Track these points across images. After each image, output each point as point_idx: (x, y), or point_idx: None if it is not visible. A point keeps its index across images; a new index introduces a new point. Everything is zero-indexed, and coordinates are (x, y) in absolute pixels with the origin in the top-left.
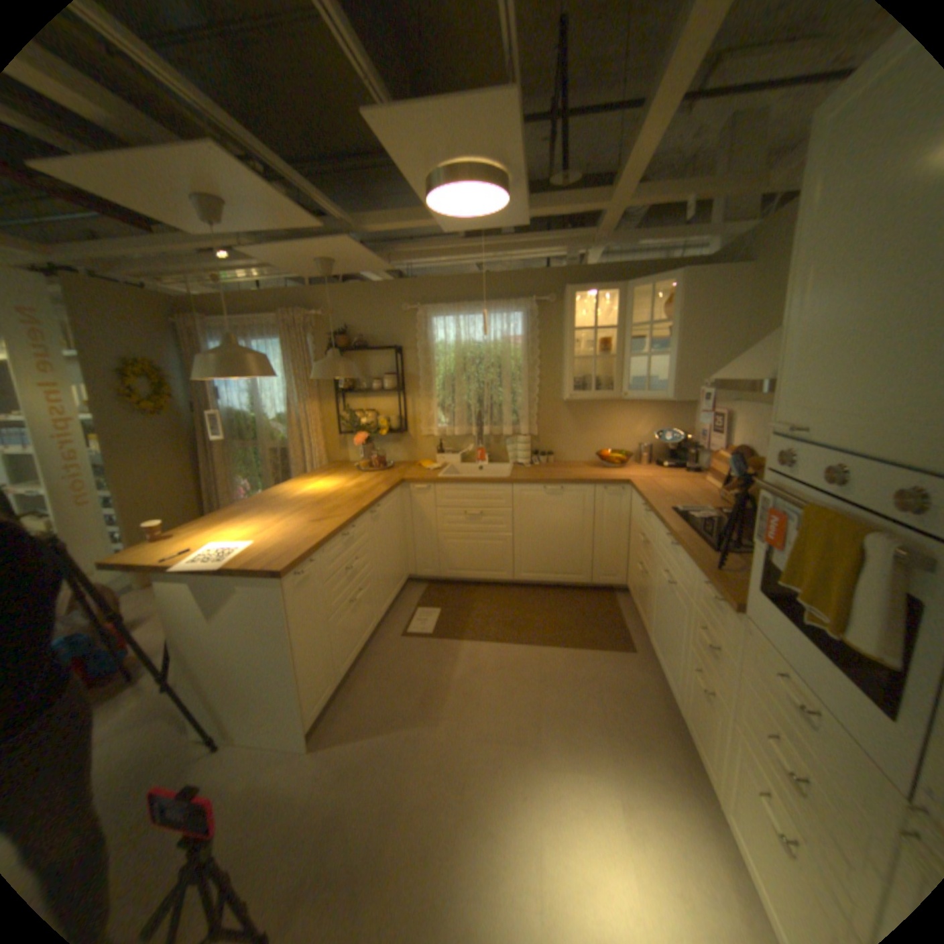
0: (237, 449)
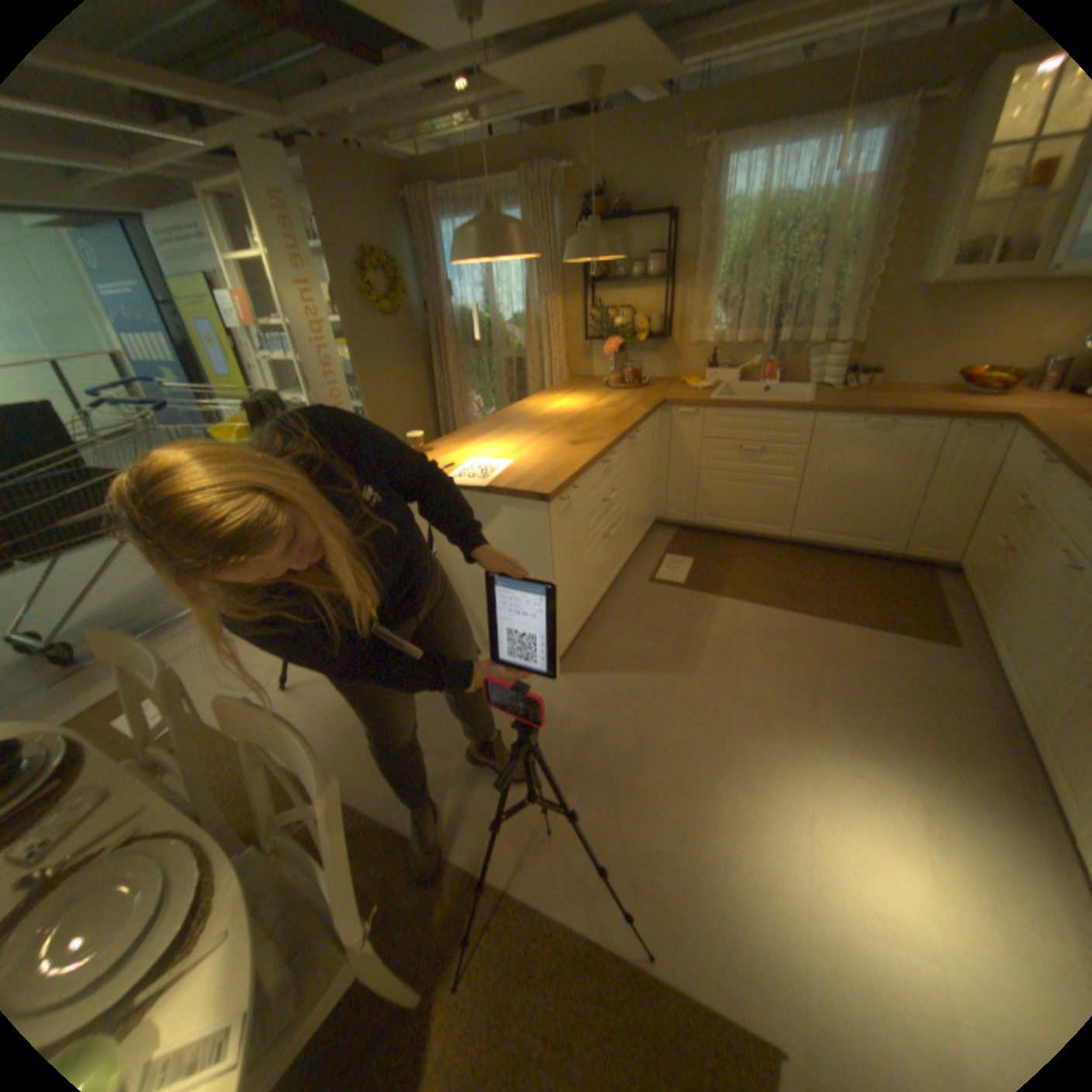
0: (469, 358)
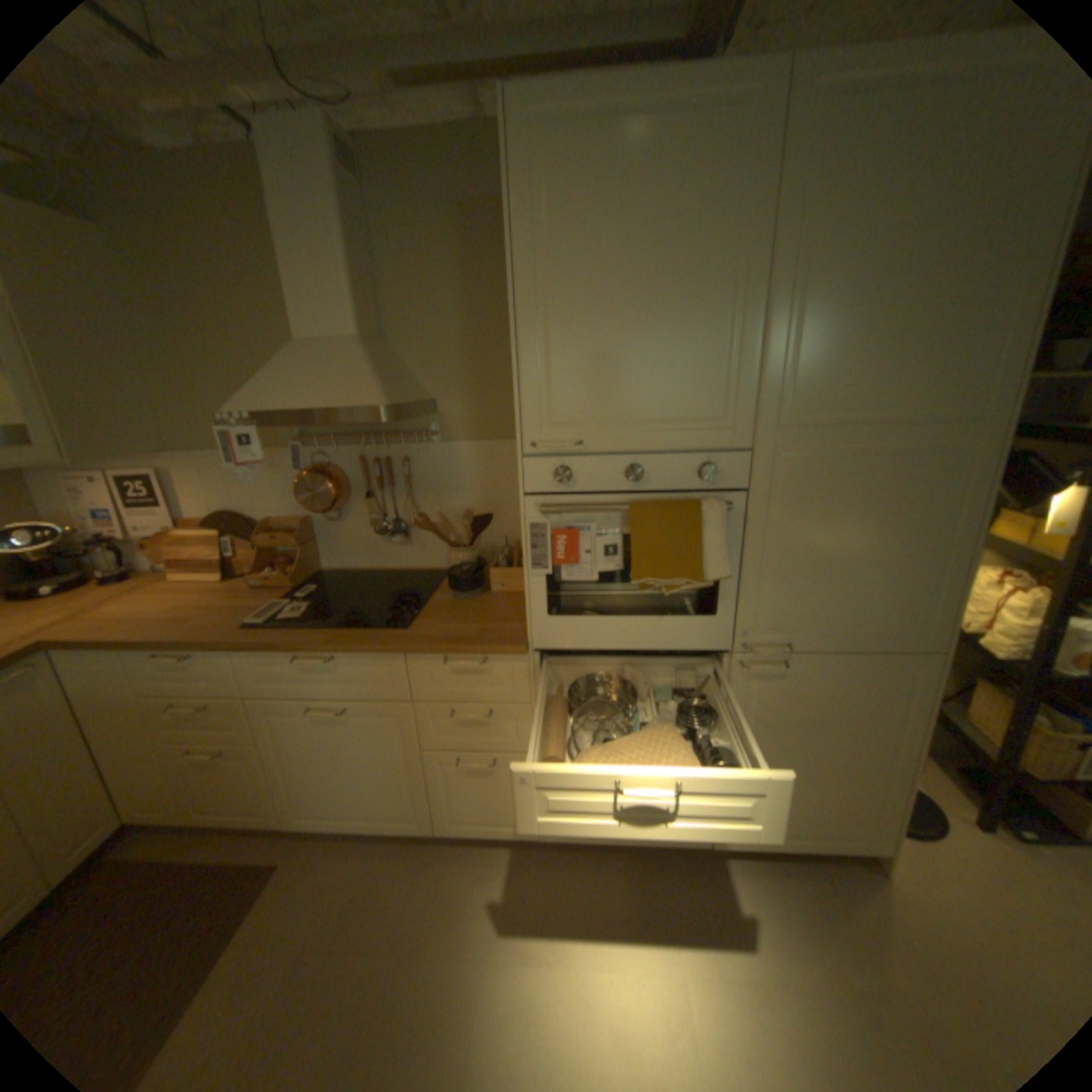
0: None
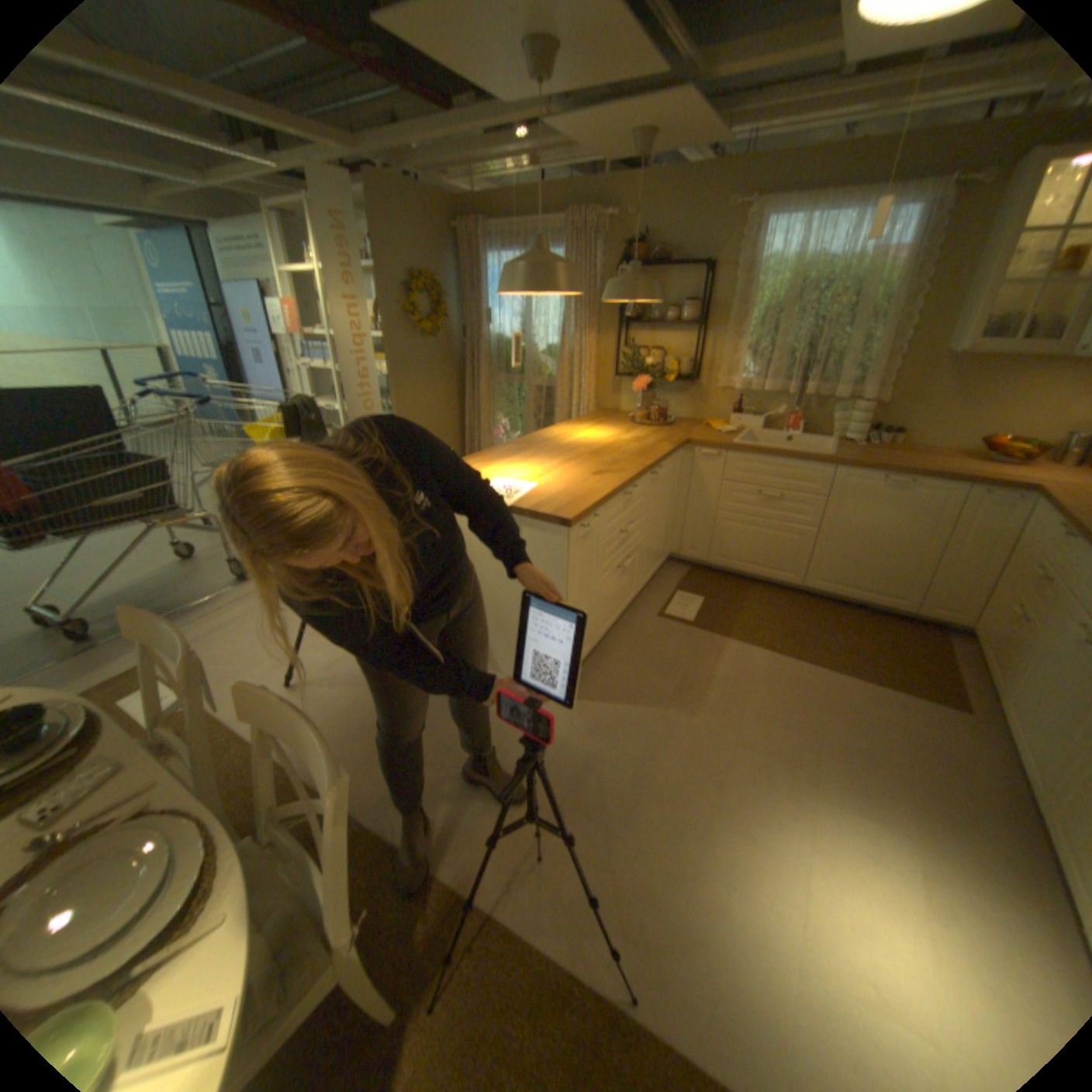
0: (500, 383)
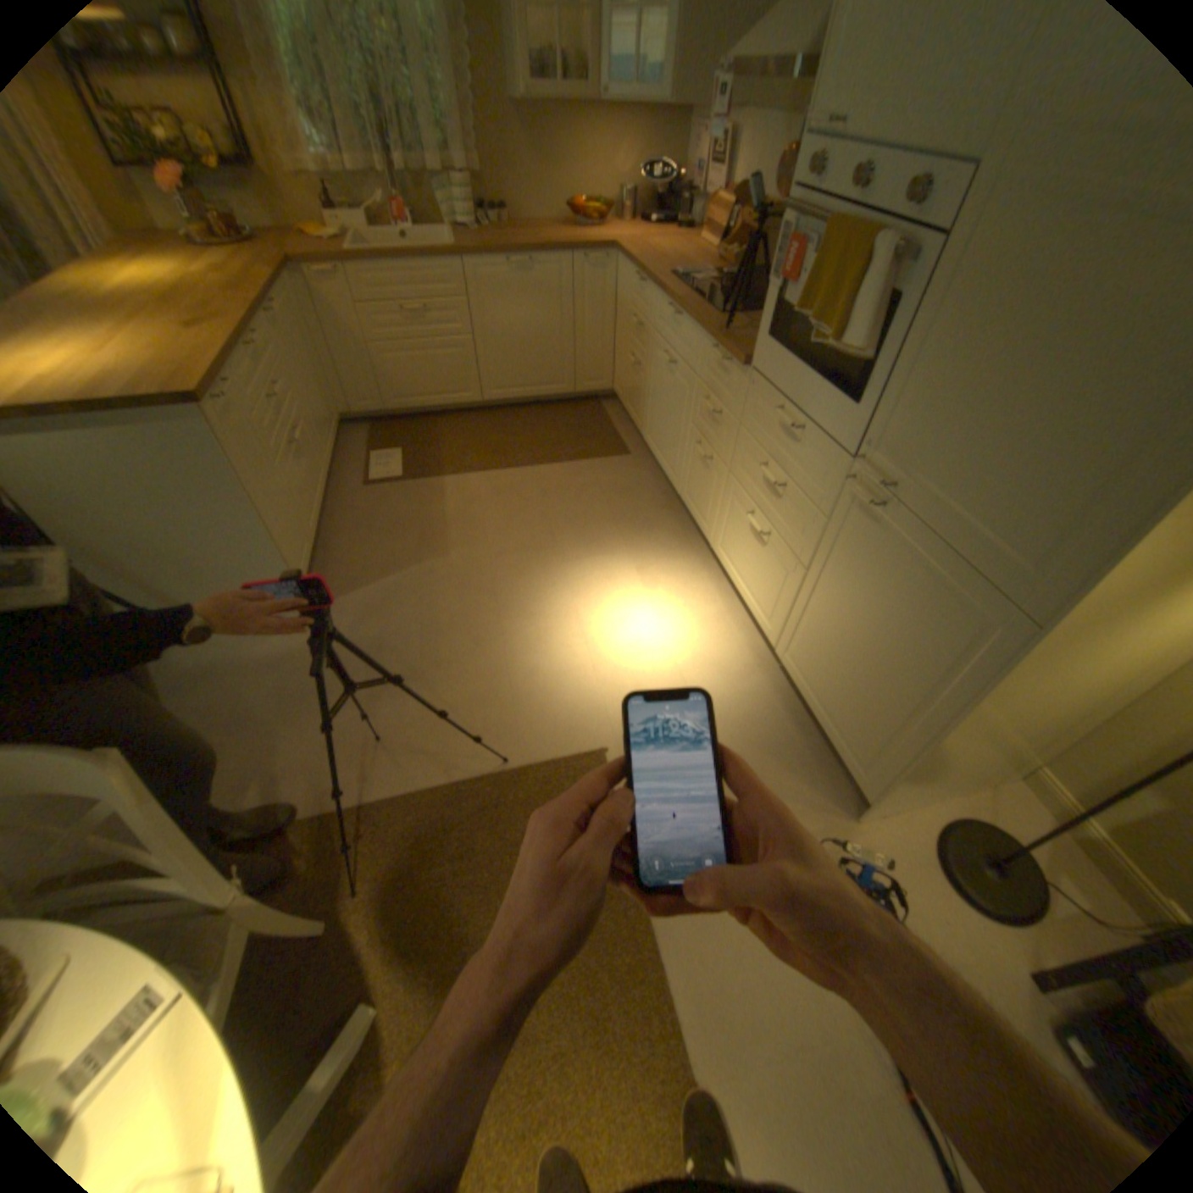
0: None
